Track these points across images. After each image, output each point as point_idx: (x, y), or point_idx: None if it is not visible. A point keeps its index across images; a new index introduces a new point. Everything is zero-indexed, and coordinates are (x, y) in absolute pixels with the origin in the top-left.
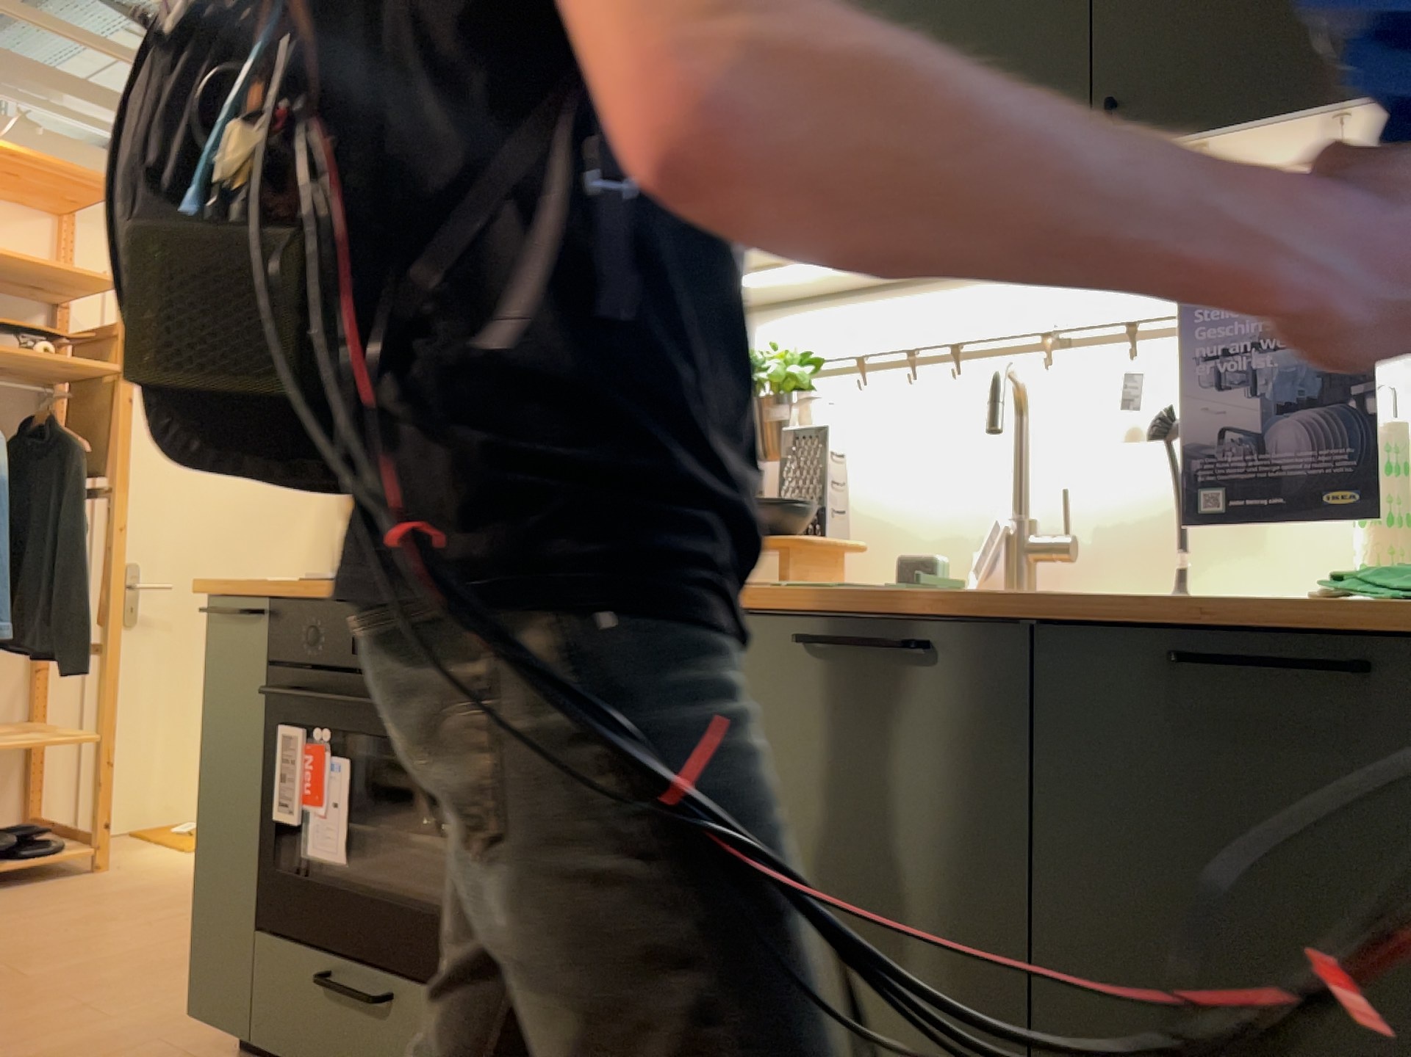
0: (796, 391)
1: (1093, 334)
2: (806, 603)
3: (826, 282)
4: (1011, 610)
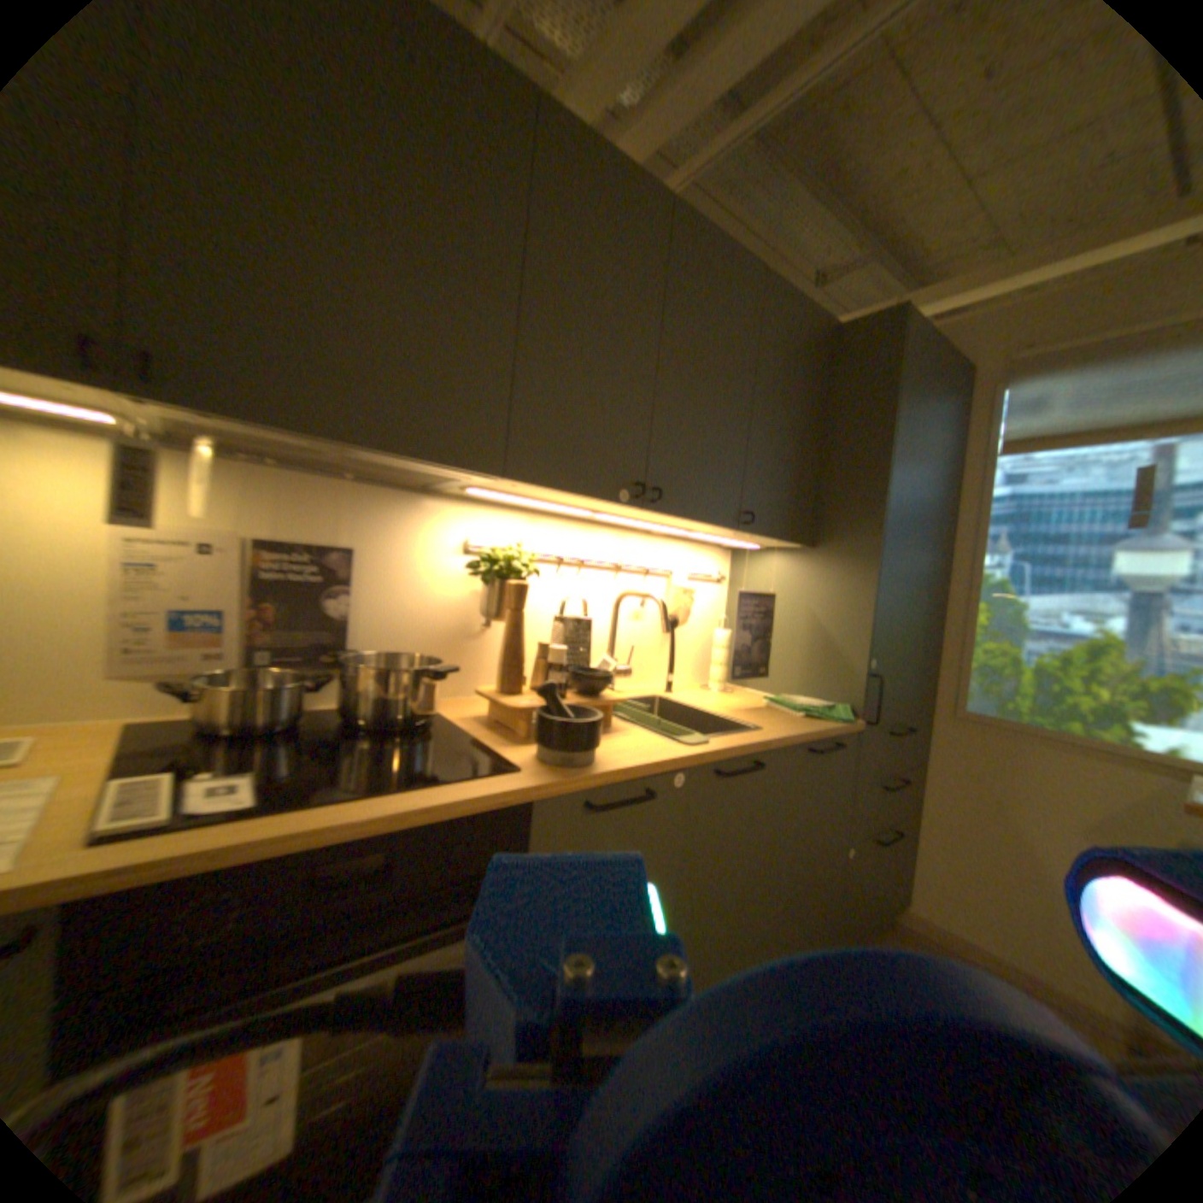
0: (517, 575)
1: (626, 566)
2: (721, 754)
3: (518, 500)
4: (781, 742)
